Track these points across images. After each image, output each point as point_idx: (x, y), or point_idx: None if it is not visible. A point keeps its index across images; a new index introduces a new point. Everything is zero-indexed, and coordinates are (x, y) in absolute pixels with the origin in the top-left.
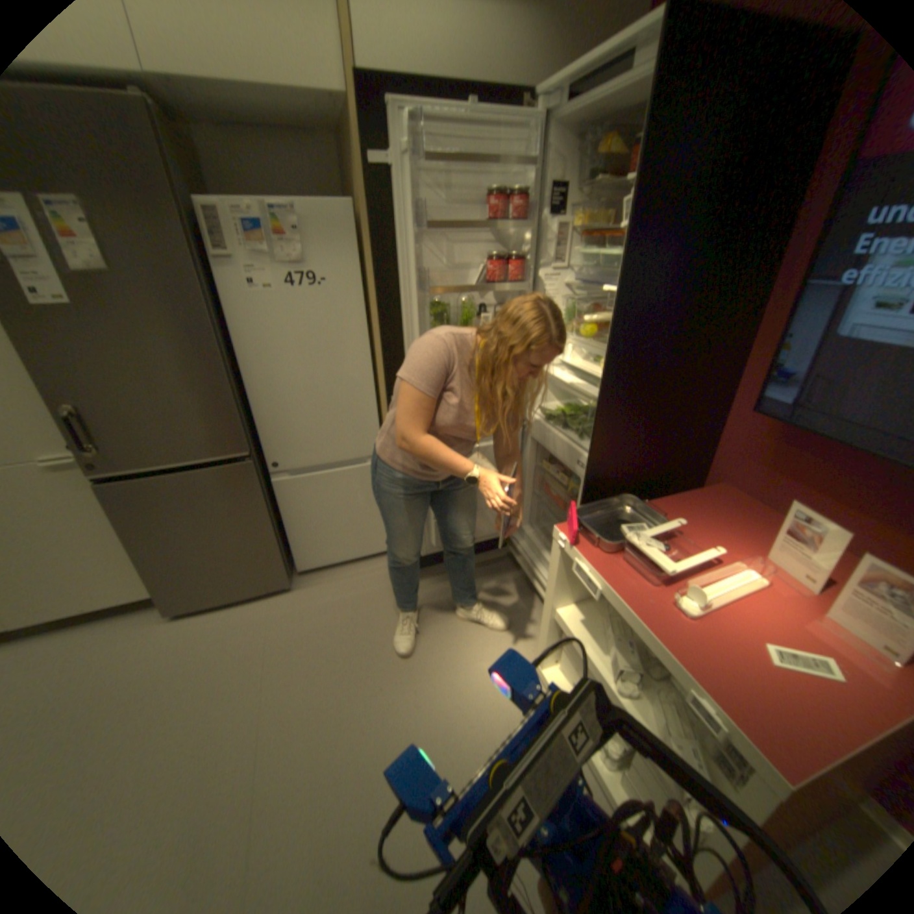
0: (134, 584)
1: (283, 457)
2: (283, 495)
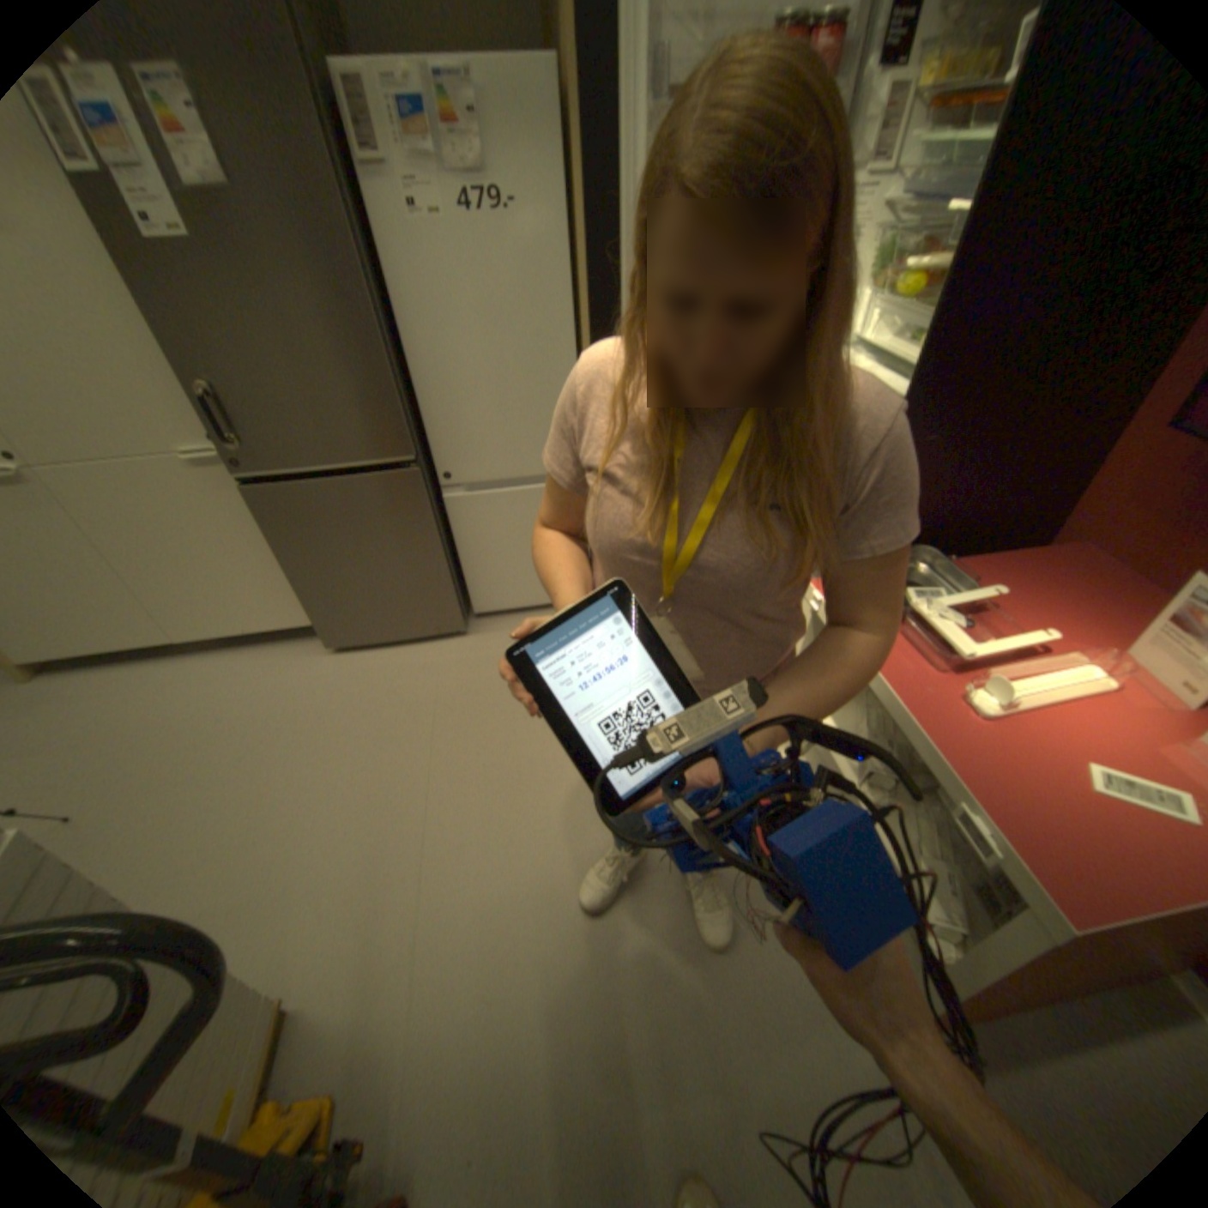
0: (294, 608)
1: (456, 466)
2: (457, 515)
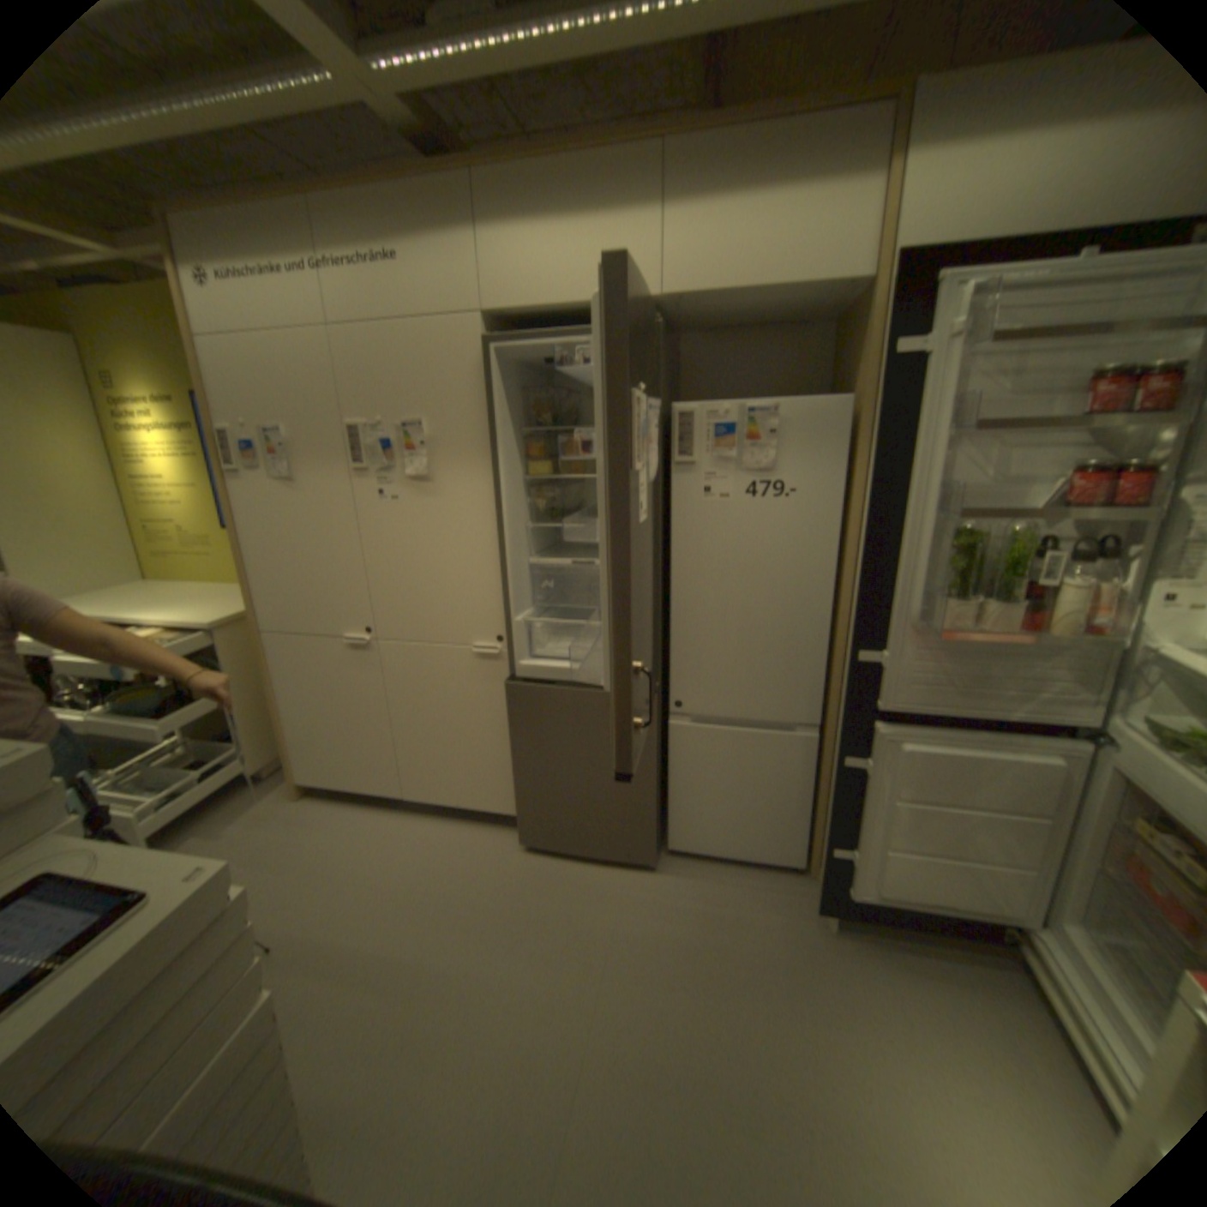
0: (506, 794)
1: (690, 696)
2: (678, 743)
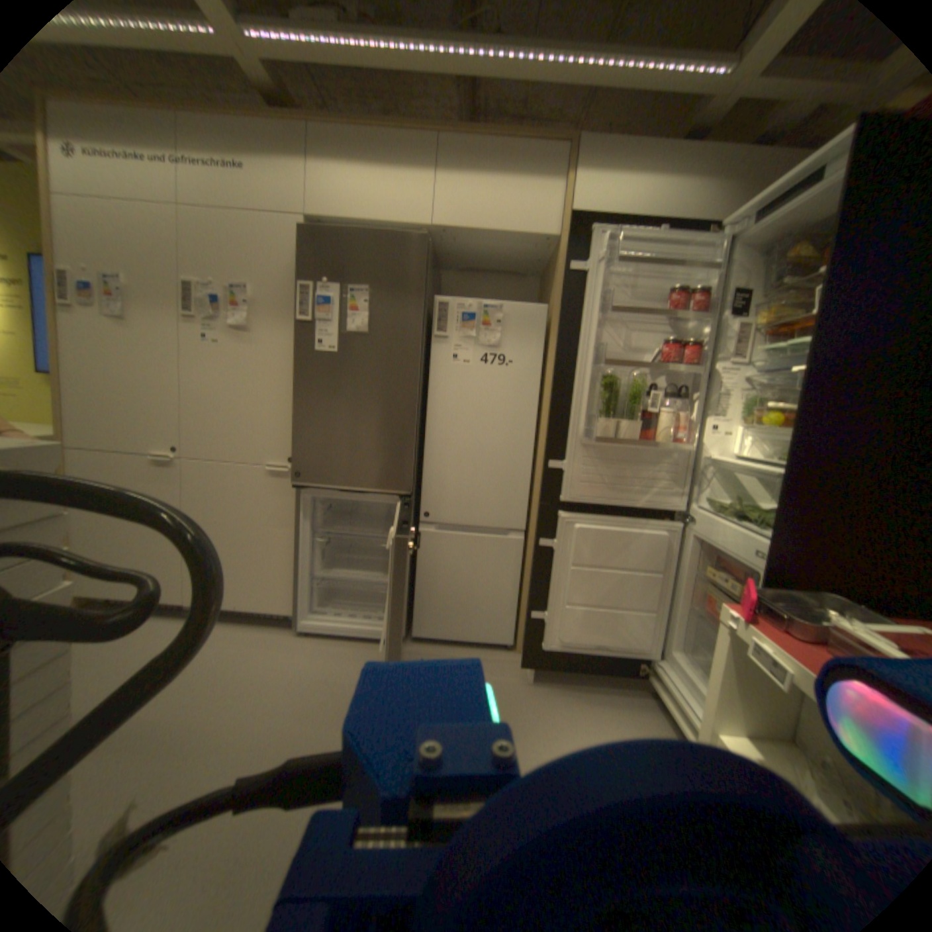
0: (281, 595)
1: (435, 508)
2: (425, 545)
